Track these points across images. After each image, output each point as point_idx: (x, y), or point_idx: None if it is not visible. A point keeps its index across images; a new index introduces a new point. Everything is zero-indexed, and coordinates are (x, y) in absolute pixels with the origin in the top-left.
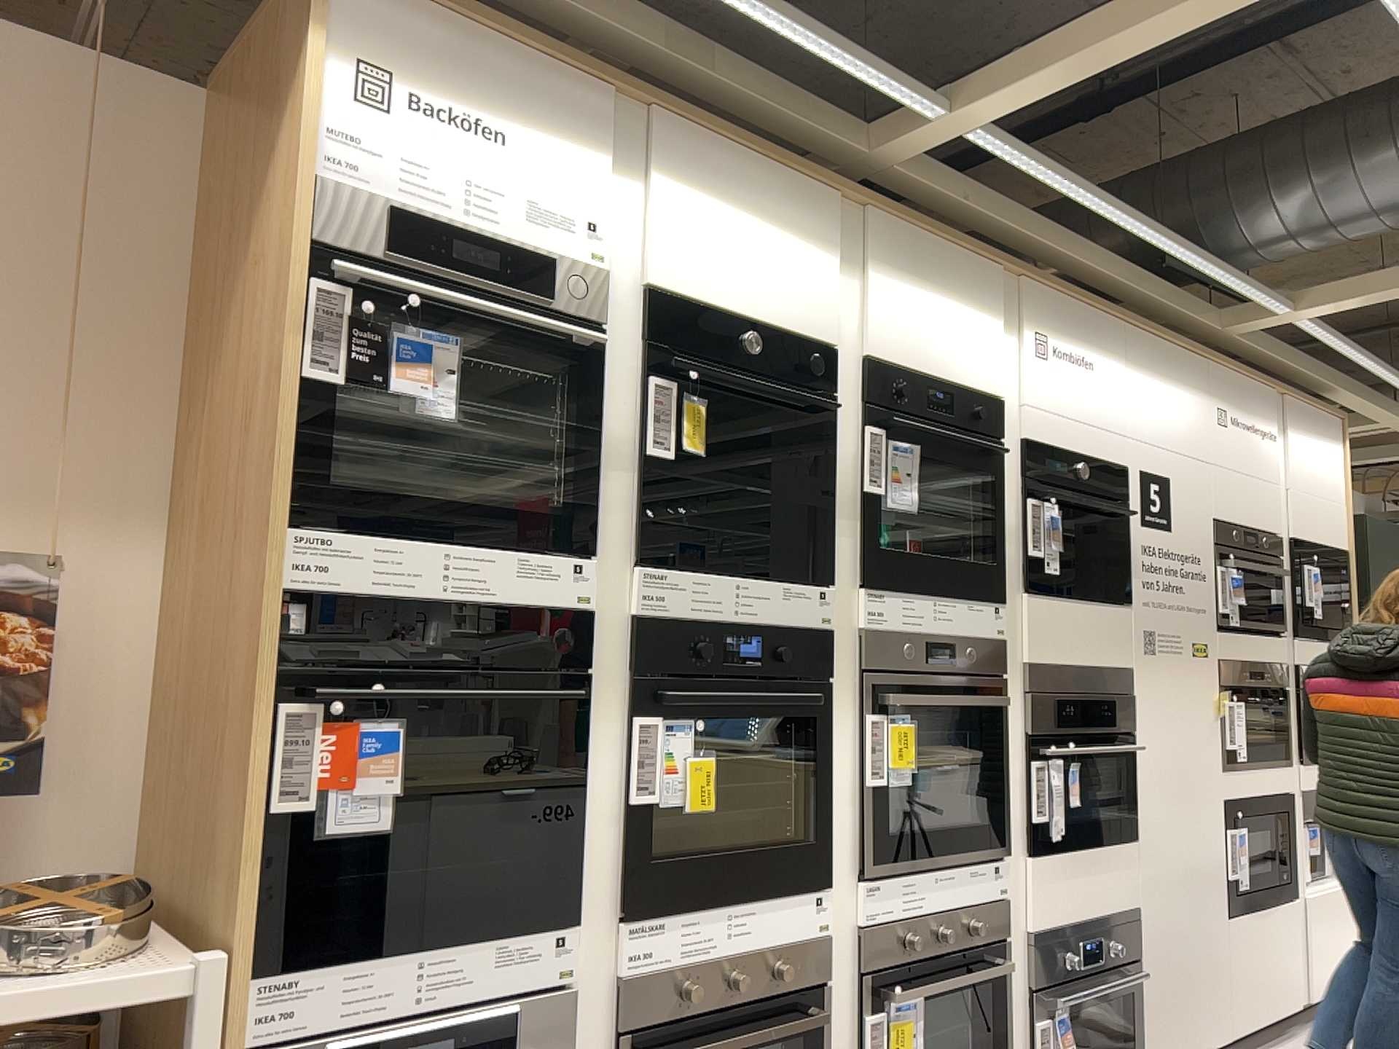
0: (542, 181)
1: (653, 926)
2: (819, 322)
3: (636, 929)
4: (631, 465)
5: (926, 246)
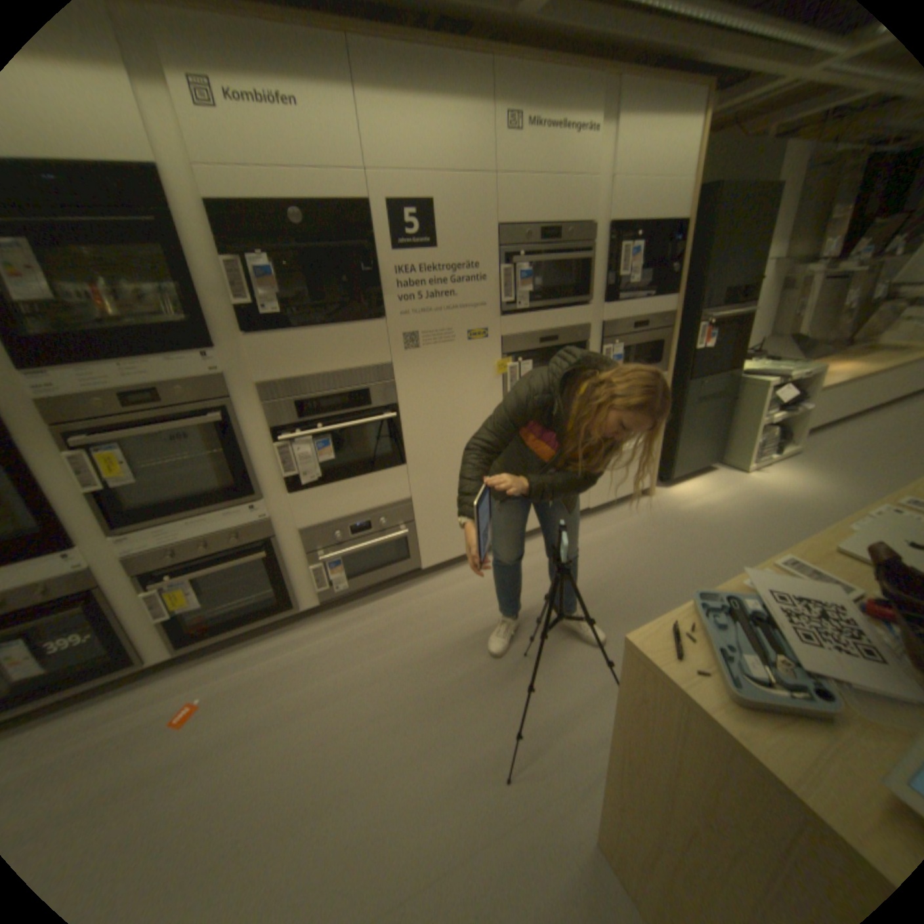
0: None
1: None
2: None
3: None
4: None
5: None
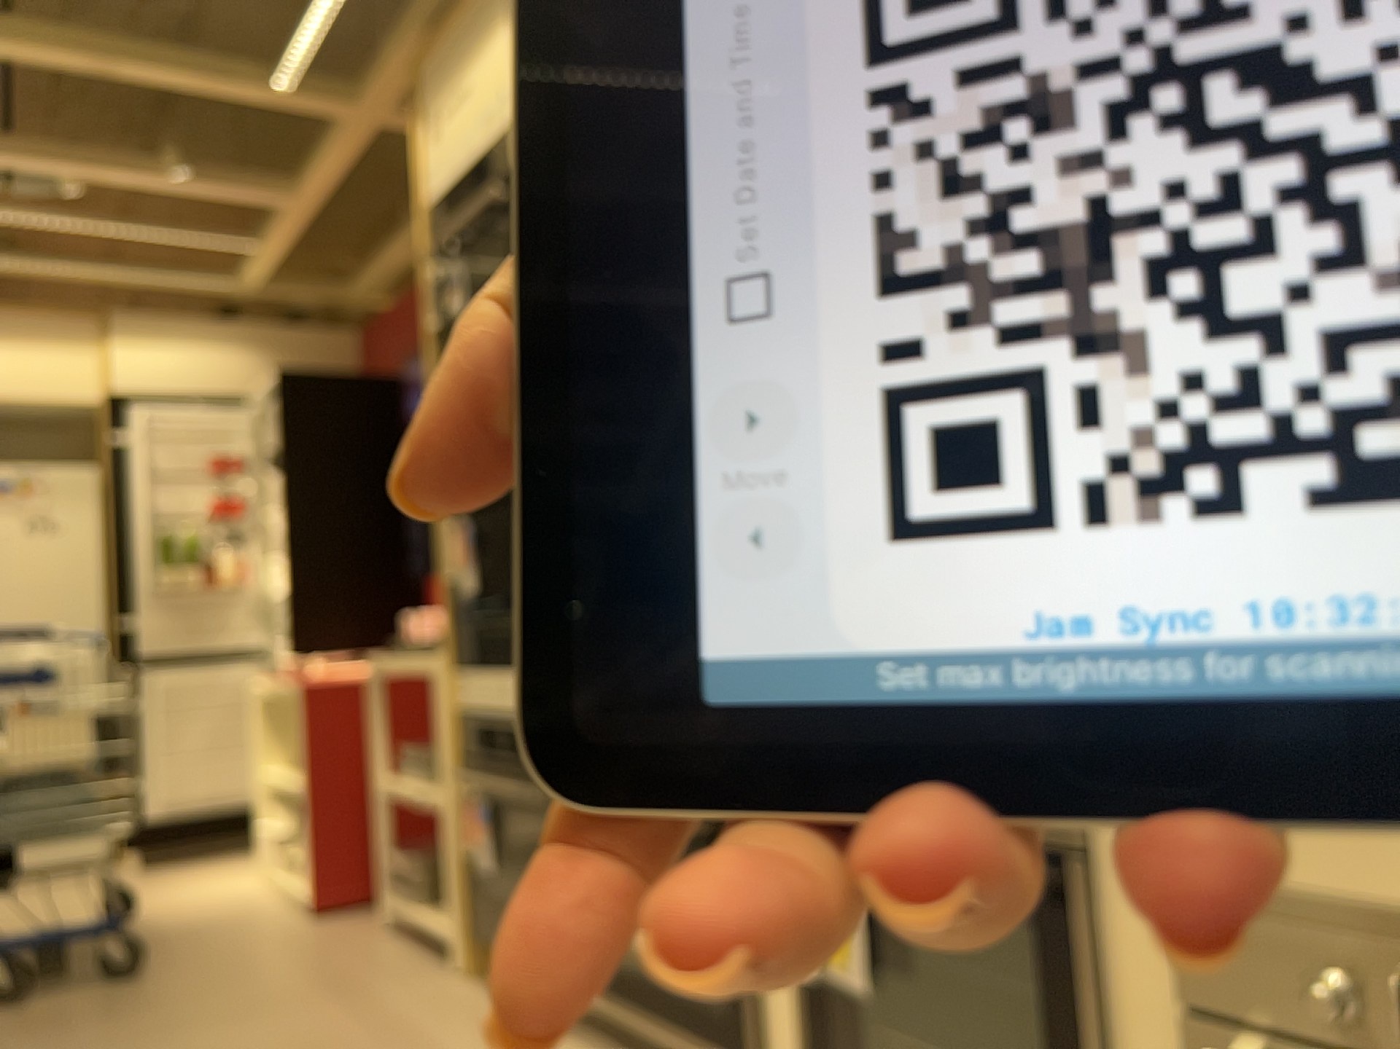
0: (477, 89)
1: None
2: None
3: None
4: None
5: None
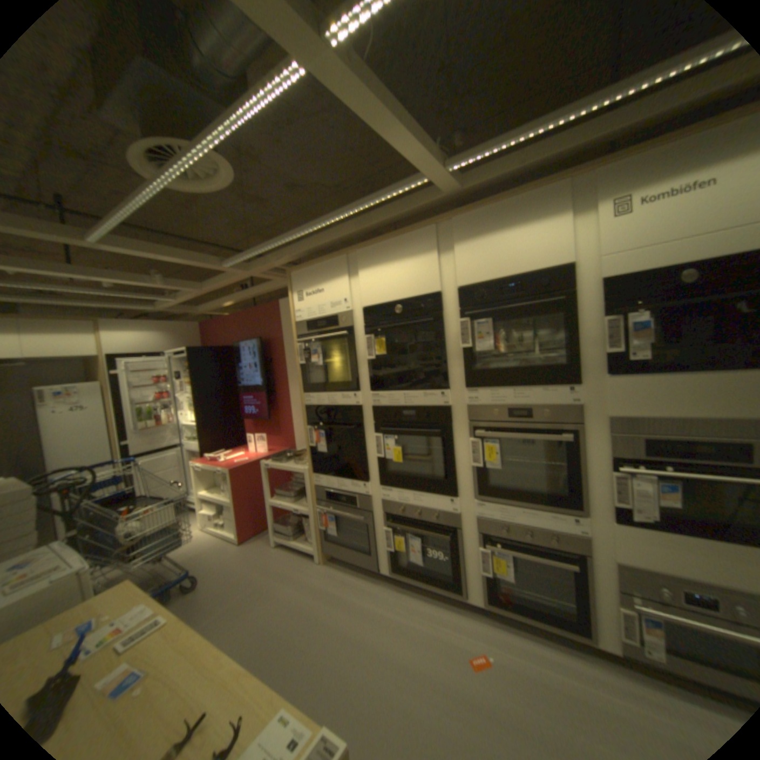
0: (328, 293)
1: (388, 494)
2: (429, 284)
3: (382, 493)
4: (365, 364)
5: (499, 203)
